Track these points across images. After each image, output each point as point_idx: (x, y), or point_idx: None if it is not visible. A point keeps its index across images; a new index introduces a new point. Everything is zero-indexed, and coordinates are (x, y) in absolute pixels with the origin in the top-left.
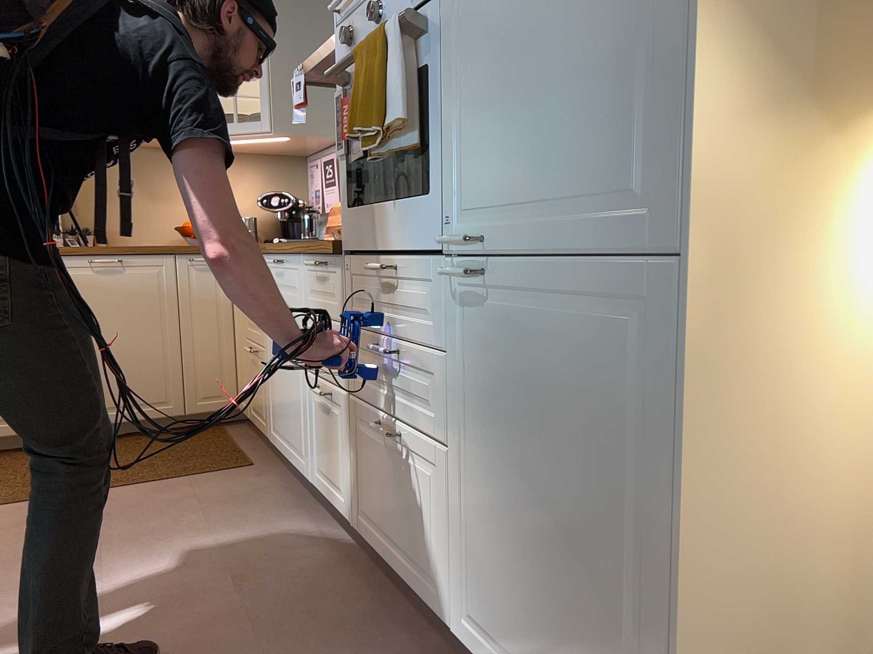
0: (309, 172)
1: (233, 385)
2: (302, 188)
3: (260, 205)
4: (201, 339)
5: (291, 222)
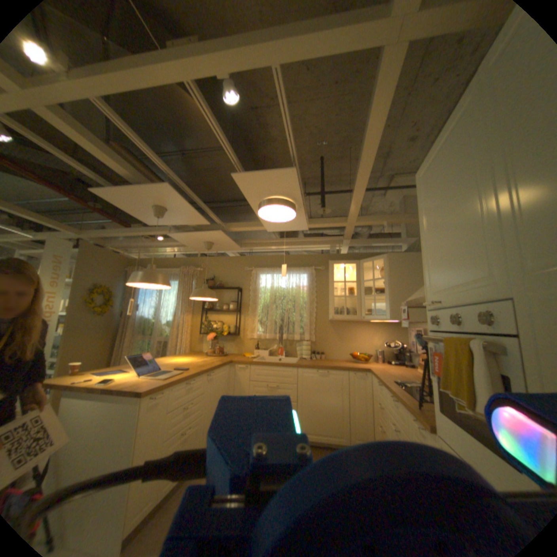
0: (409, 331)
1: (372, 437)
2: (405, 338)
3: (386, 344)
4: (358, 411)
5: (400, 354)
